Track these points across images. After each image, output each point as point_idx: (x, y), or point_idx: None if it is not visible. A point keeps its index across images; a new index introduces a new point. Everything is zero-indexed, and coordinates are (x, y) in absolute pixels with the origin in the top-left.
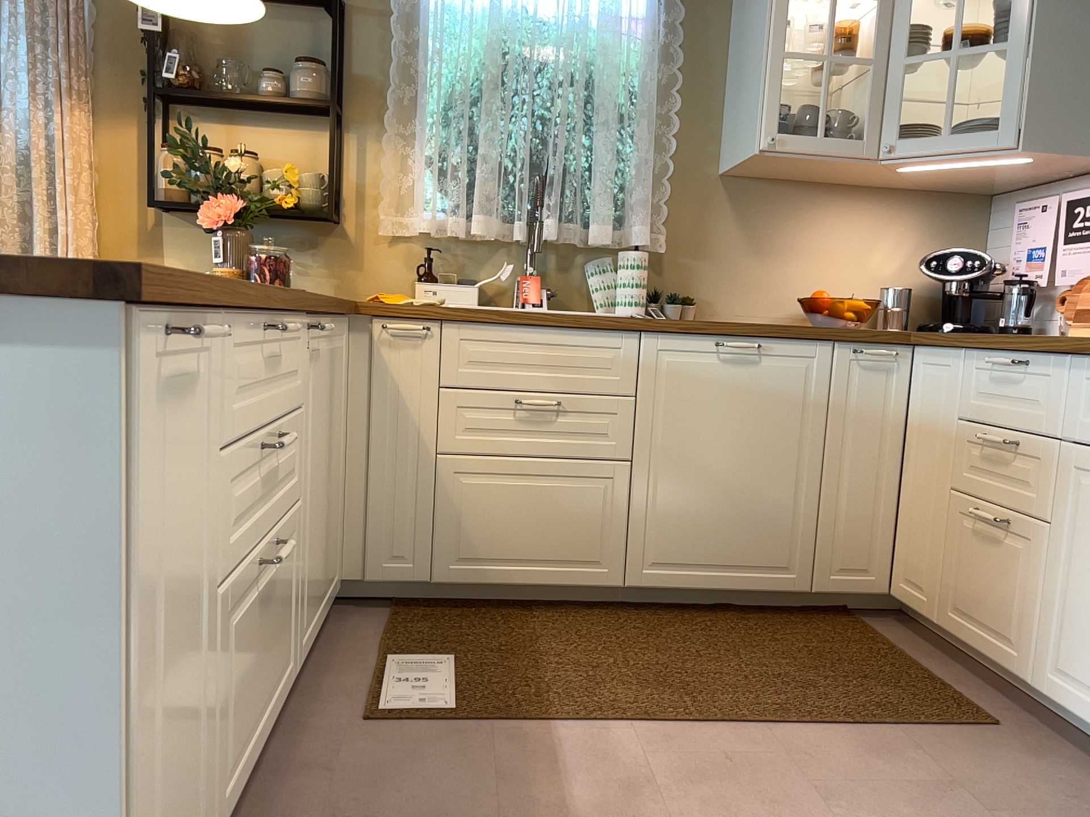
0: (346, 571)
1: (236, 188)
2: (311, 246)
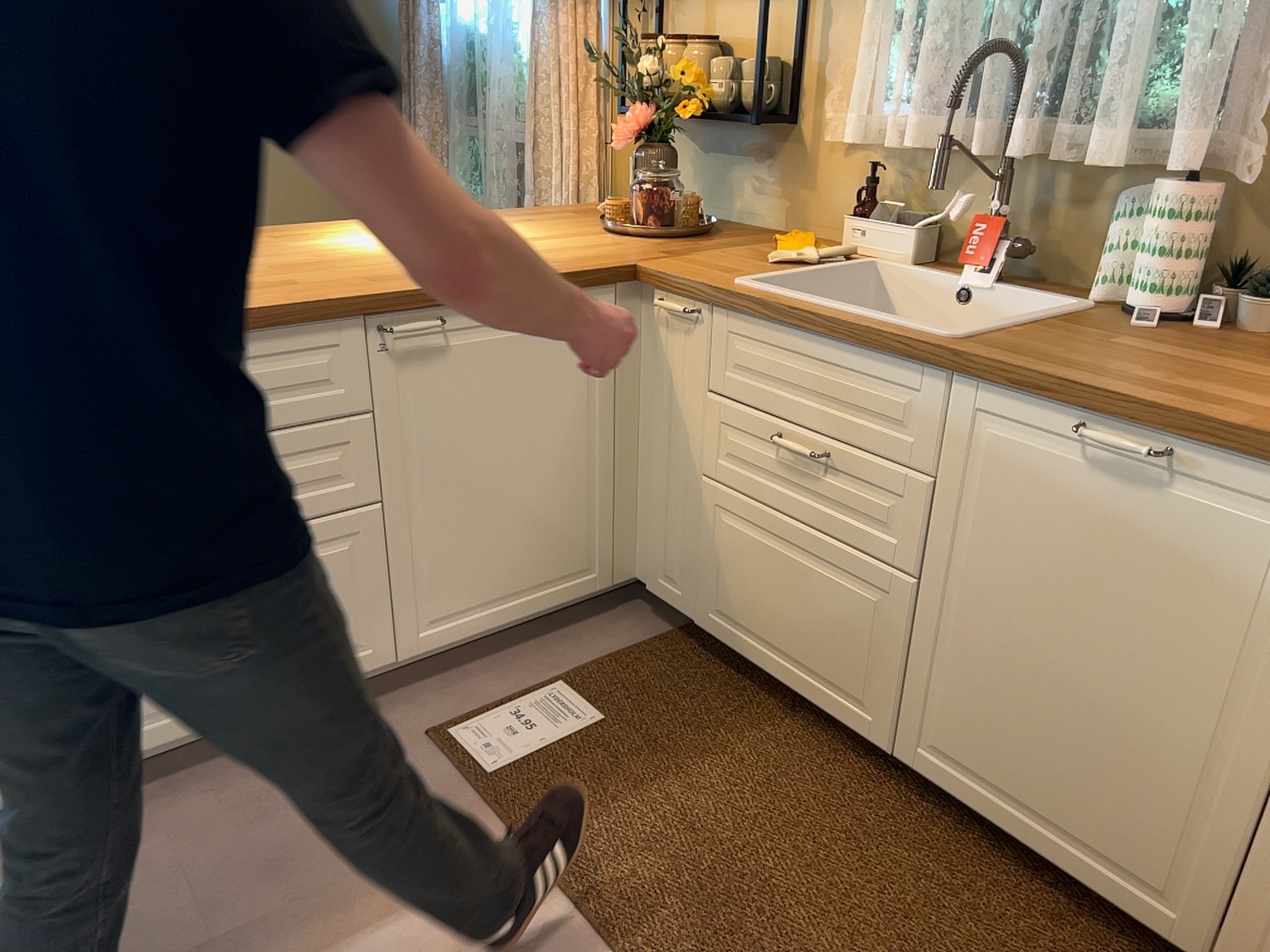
0: (637, 569)
1: (654, 94)
2: (764, 157)
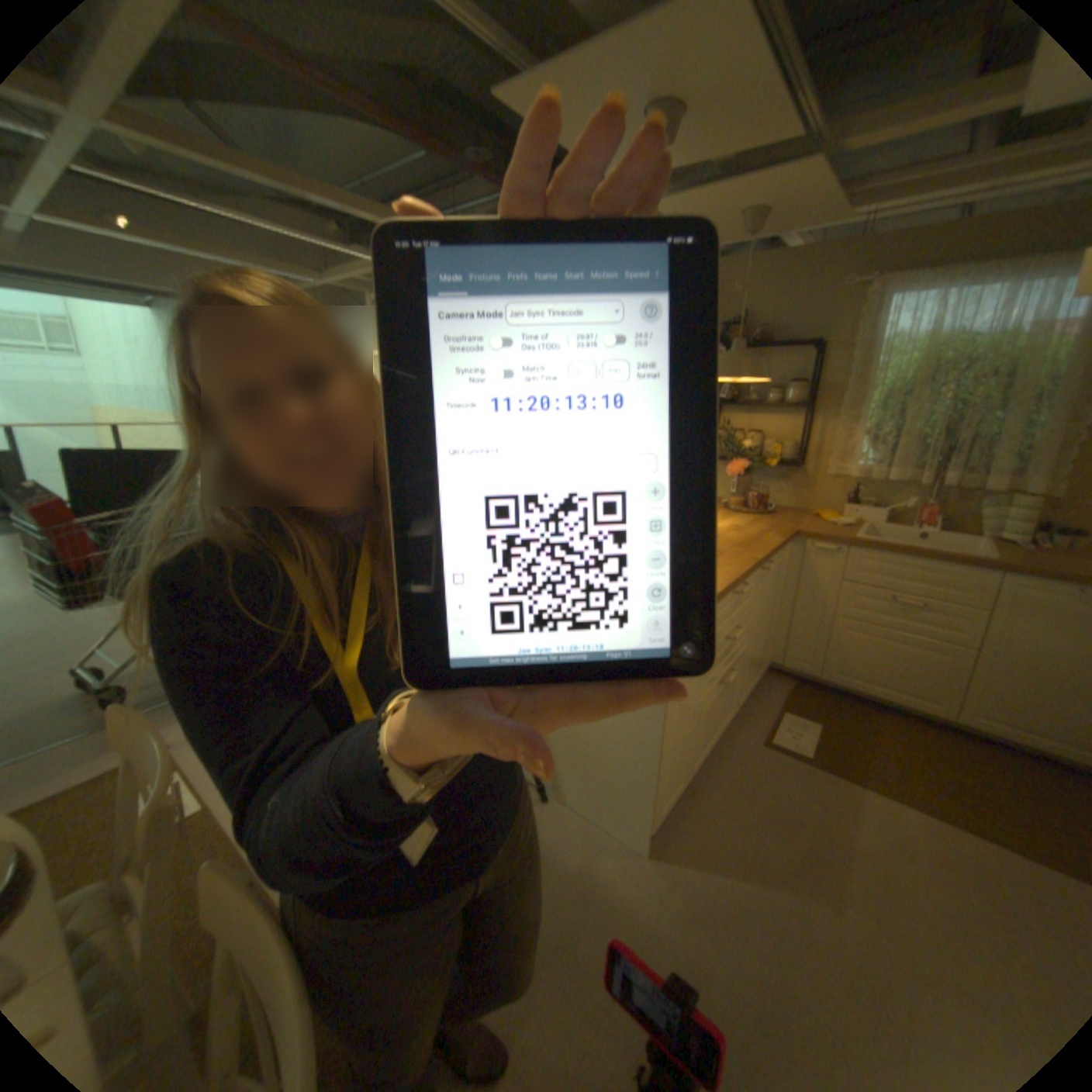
0: (774, 658)
1: (745, 453)
2: (783, 477)
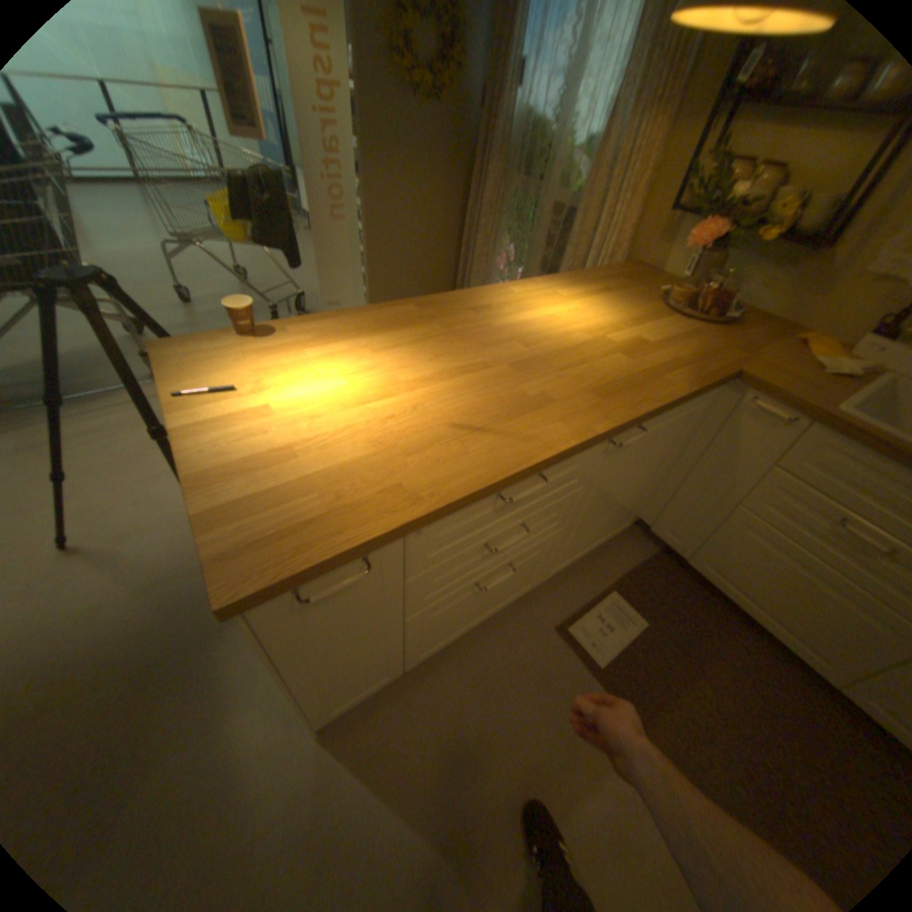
0: (645, 517)
1: (734, 208)
2: (789, 262)
